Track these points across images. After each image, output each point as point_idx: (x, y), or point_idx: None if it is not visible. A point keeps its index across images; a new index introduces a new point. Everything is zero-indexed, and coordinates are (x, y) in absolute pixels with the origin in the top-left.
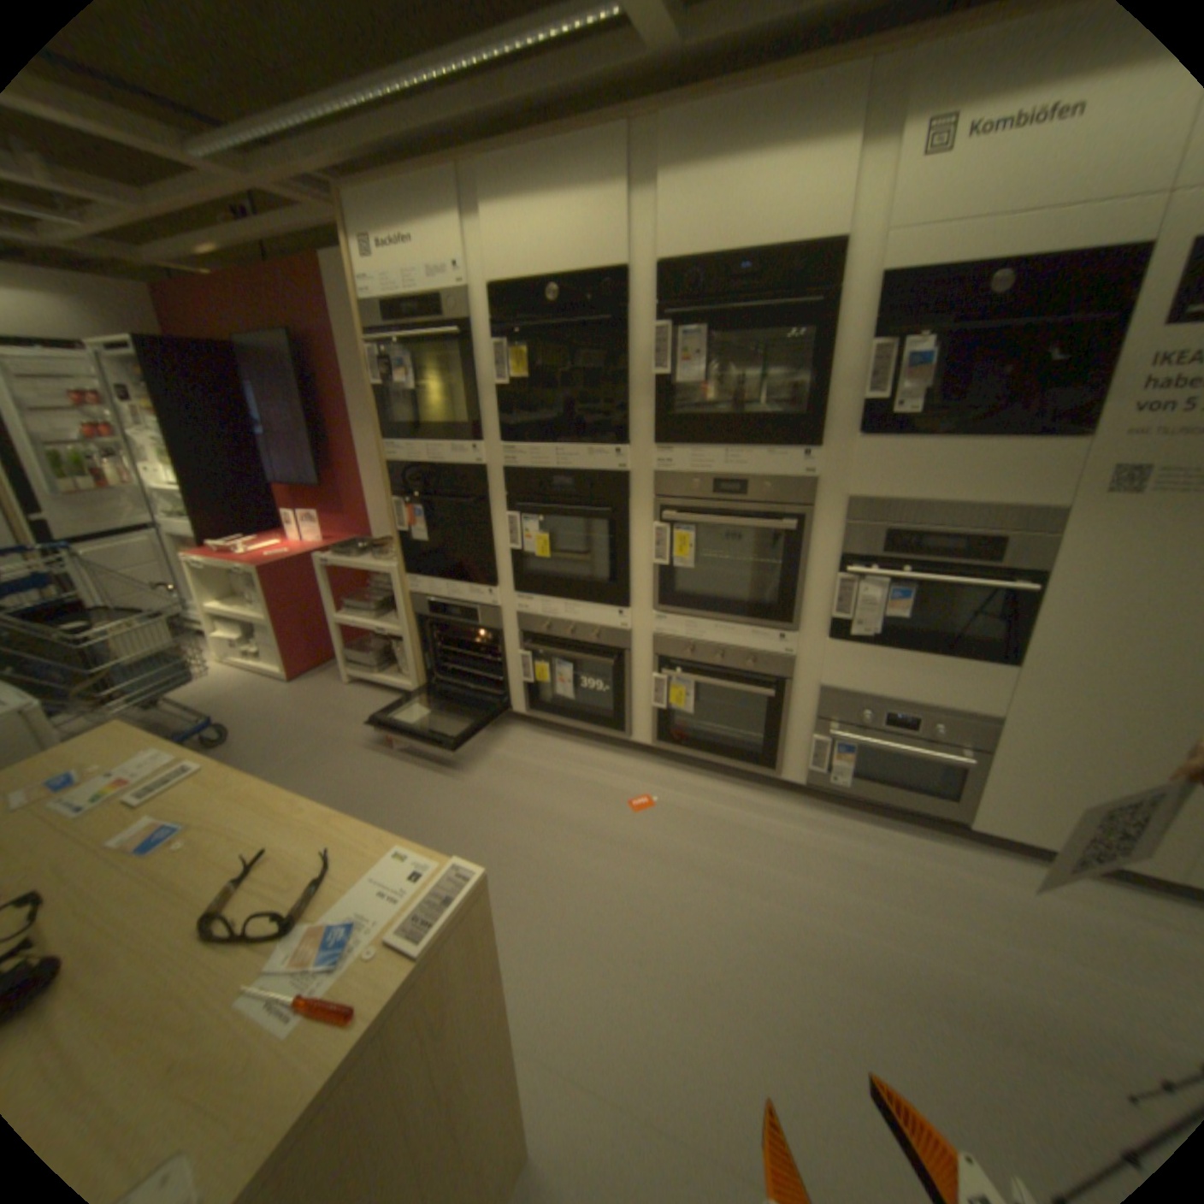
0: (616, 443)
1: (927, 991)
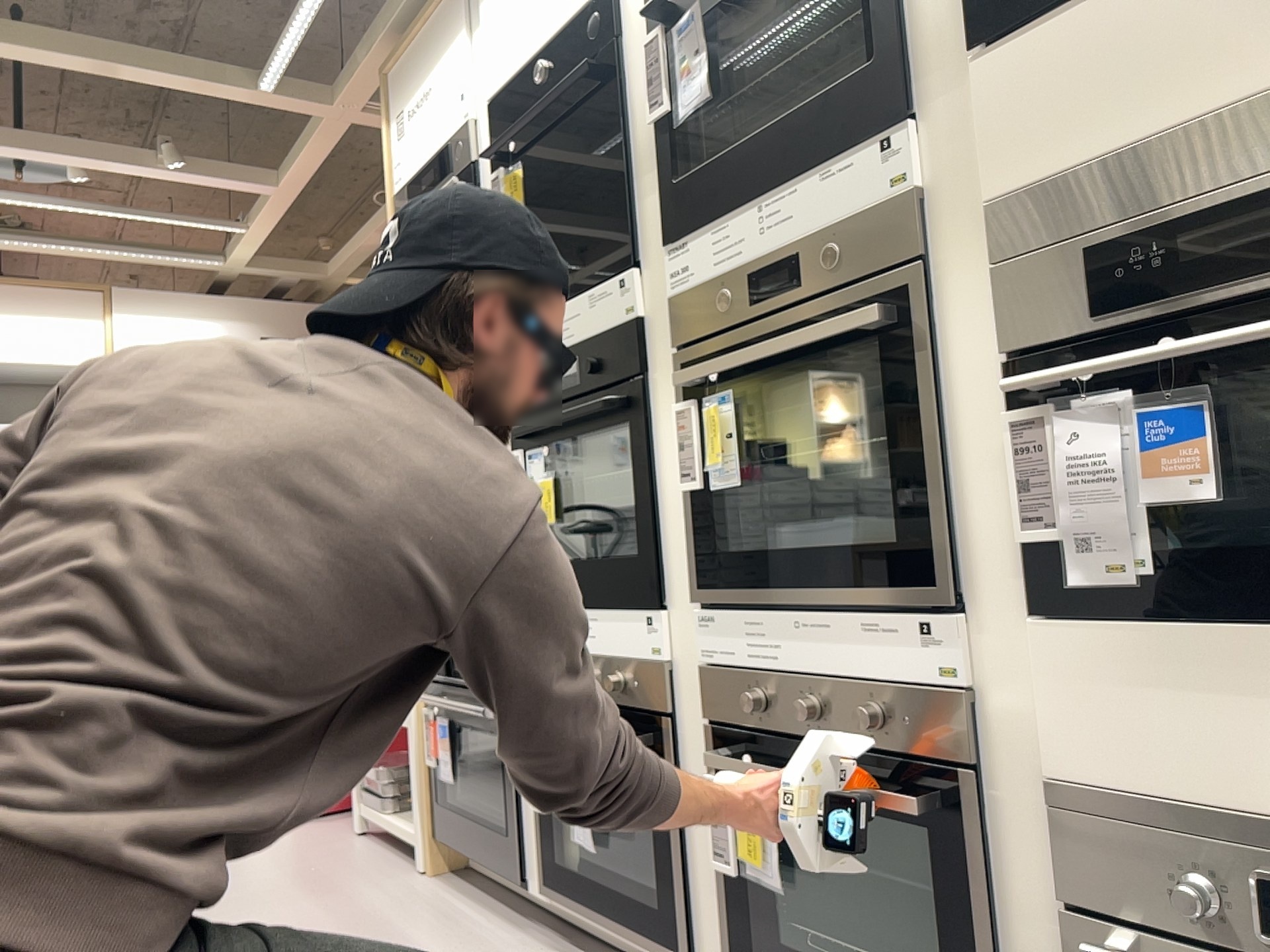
0: (622, 265)
1: None
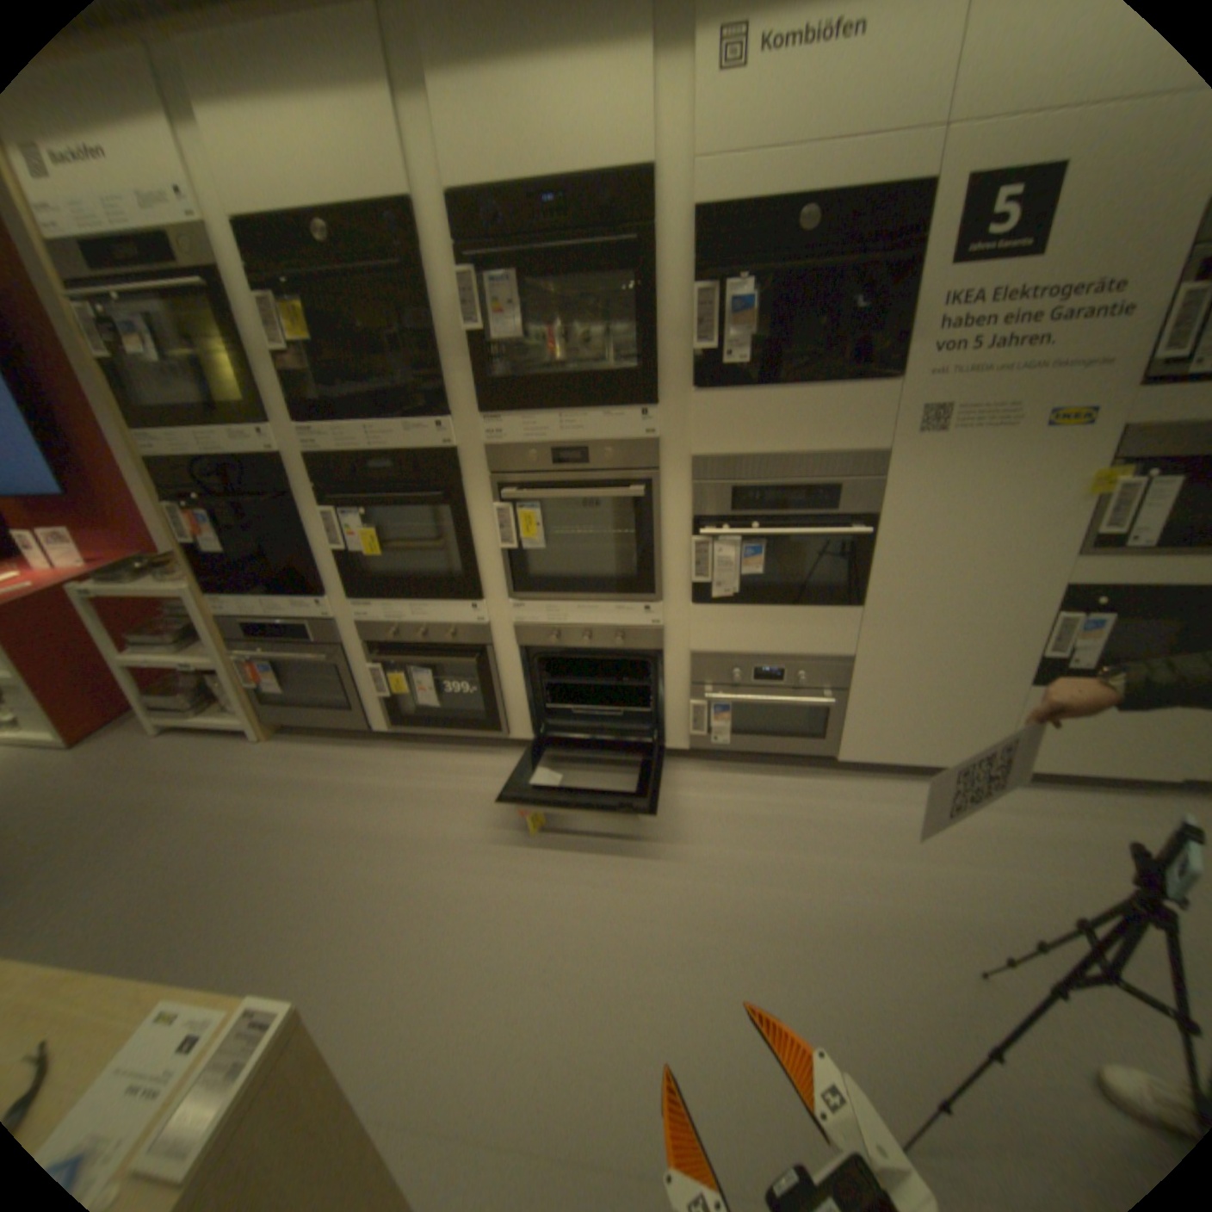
0: (434, 414)
1: (814, 925)
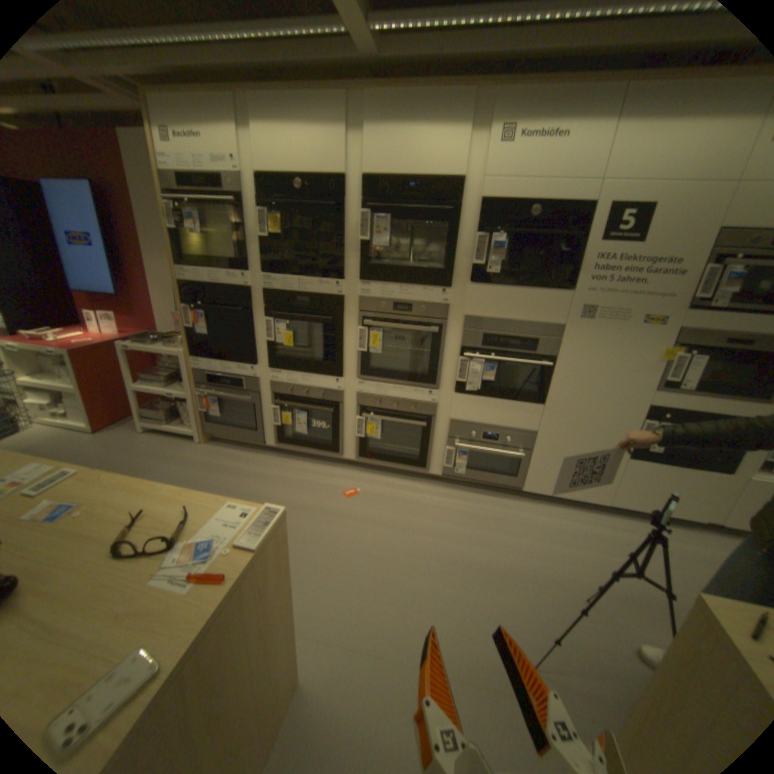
0: (336, 278)
1: (501, 568)
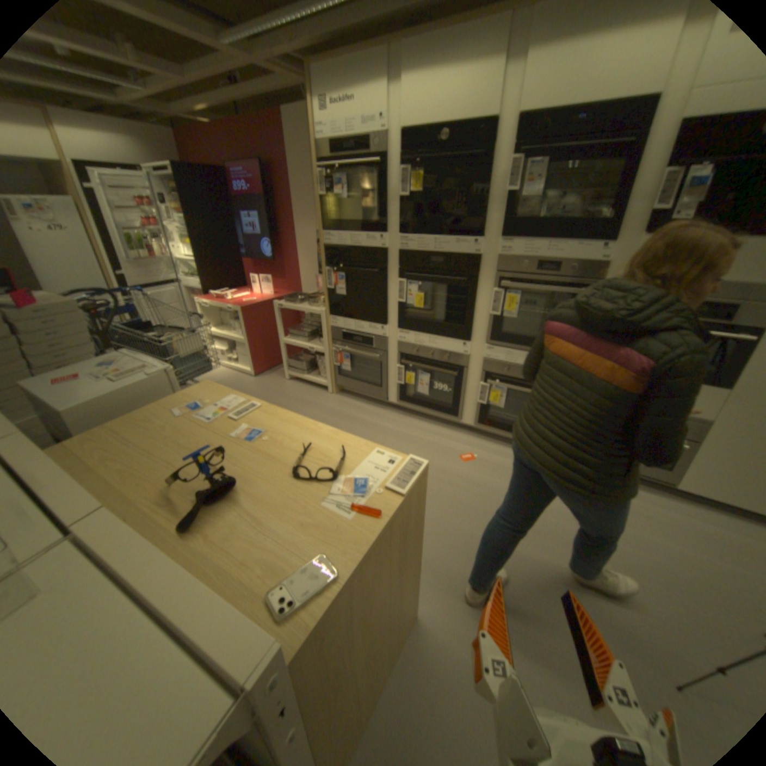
0: (475, 235)
1: (641, 568)
